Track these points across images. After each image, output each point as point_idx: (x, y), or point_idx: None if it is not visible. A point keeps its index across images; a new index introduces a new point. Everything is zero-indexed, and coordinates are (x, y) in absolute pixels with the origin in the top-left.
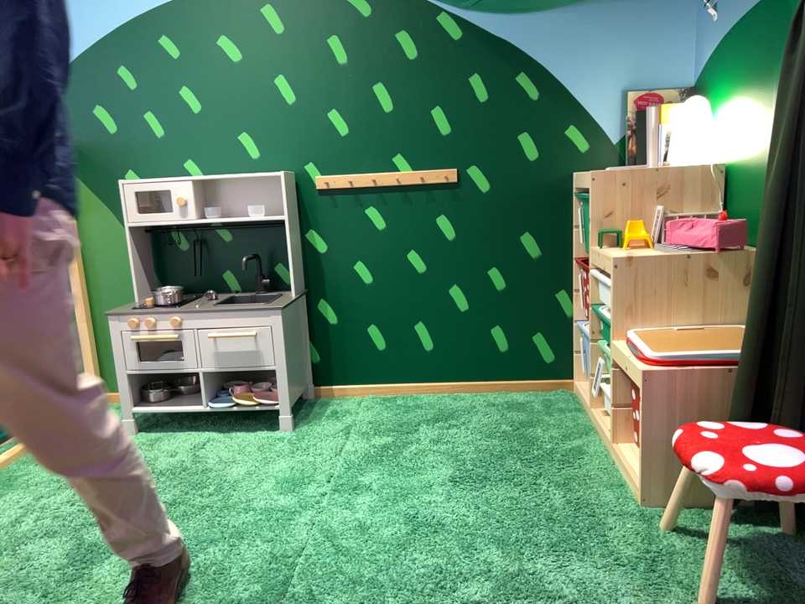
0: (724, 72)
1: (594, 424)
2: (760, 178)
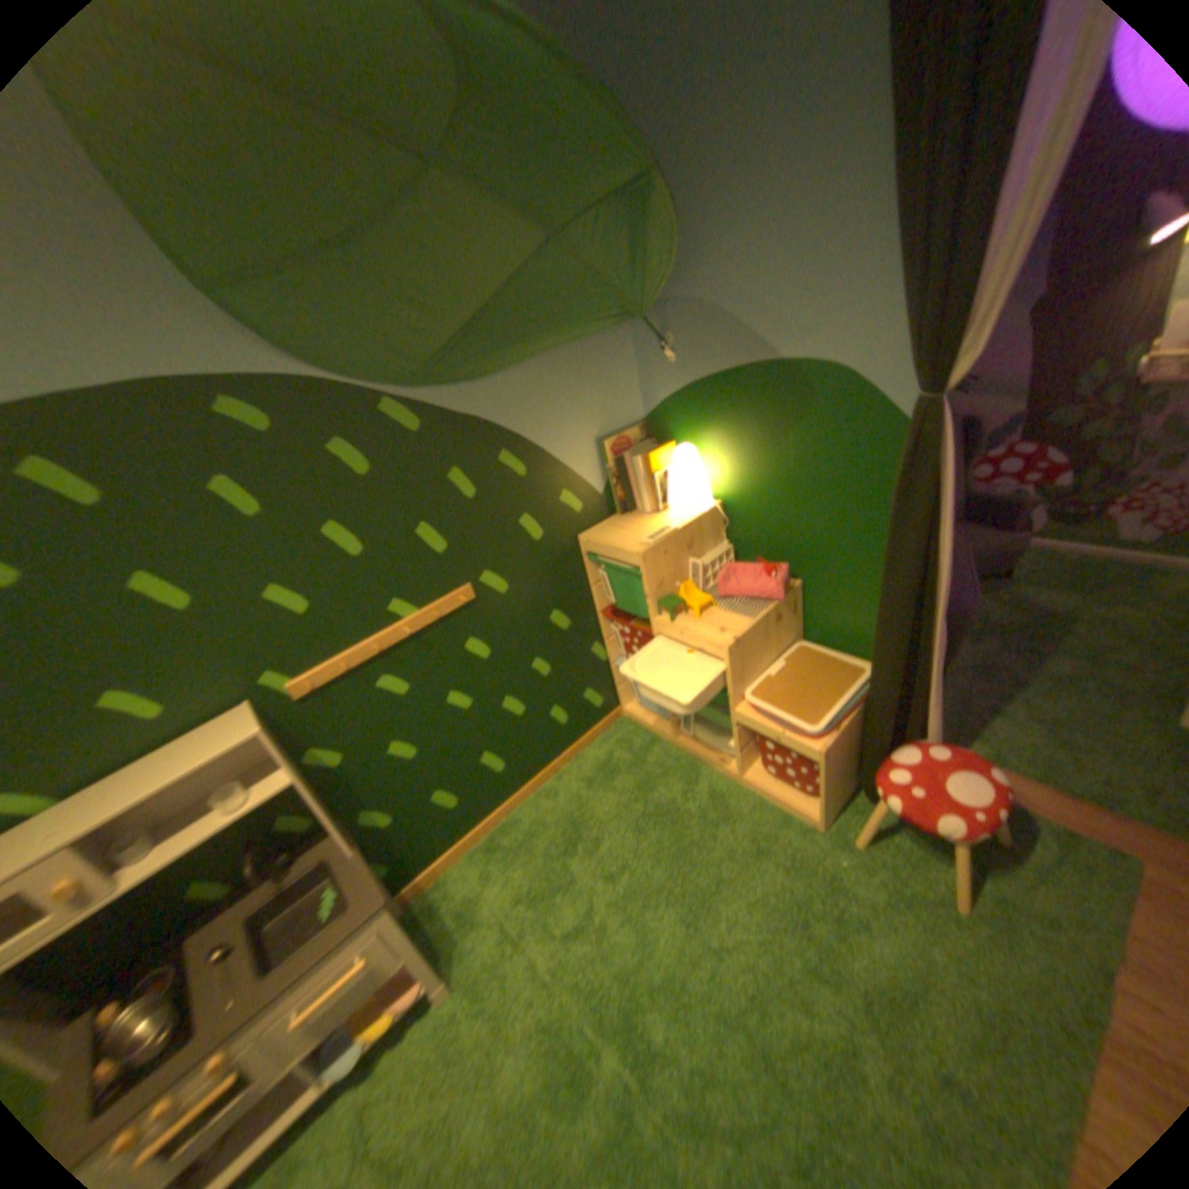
0: (699, 416)
1: (689, 752)
2: (777, 521)
